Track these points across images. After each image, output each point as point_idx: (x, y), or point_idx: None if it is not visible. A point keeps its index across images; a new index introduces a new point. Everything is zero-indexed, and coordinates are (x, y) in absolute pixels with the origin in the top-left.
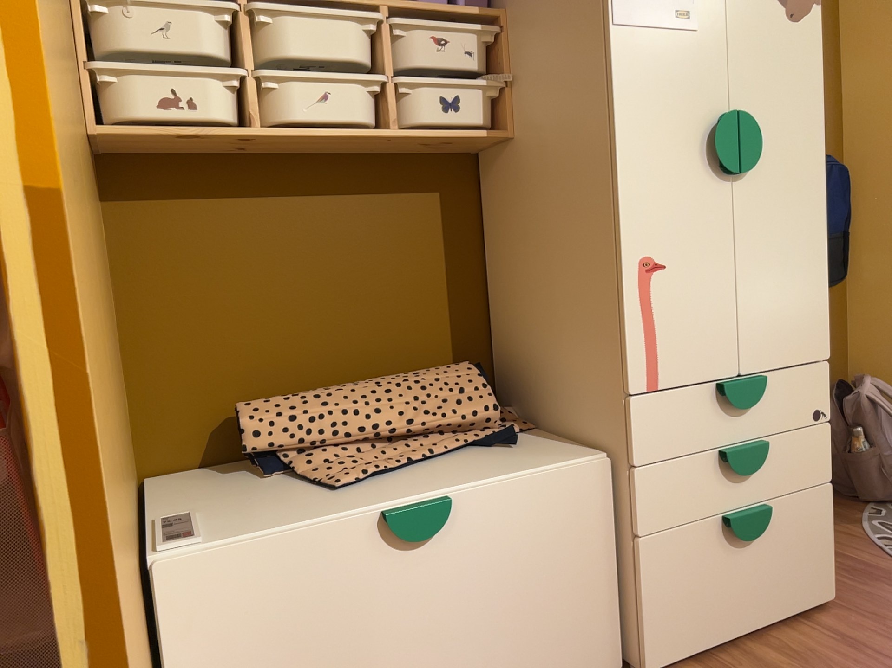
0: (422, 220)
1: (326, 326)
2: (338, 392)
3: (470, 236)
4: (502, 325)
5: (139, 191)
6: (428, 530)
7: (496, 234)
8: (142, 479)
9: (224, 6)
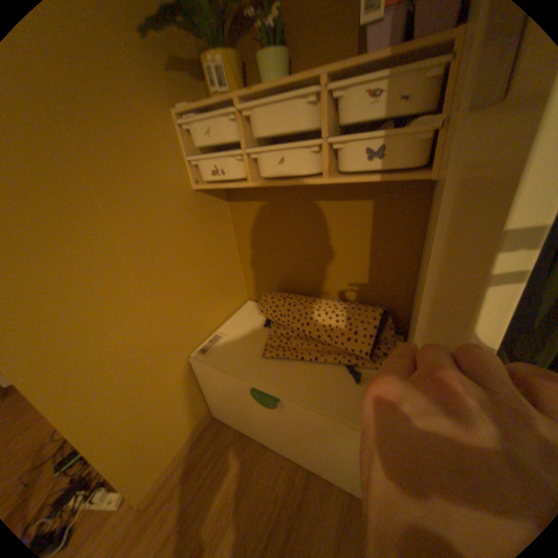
0: (375, 219)
1: (312, 267)
2: (298, 304)
3: (412, 233)
4: (416, 297)
5: (237, 196)
6: (266, 404)
7: (427, 239)
8: (246, 300)
9: (224, 110)
